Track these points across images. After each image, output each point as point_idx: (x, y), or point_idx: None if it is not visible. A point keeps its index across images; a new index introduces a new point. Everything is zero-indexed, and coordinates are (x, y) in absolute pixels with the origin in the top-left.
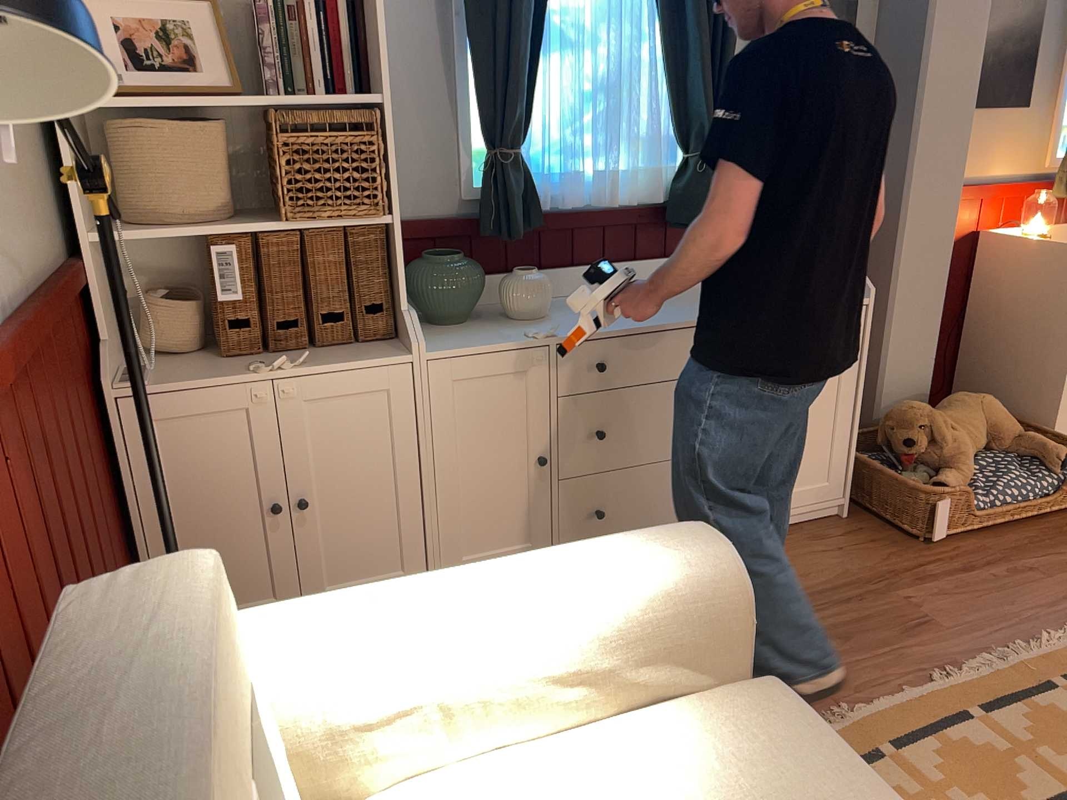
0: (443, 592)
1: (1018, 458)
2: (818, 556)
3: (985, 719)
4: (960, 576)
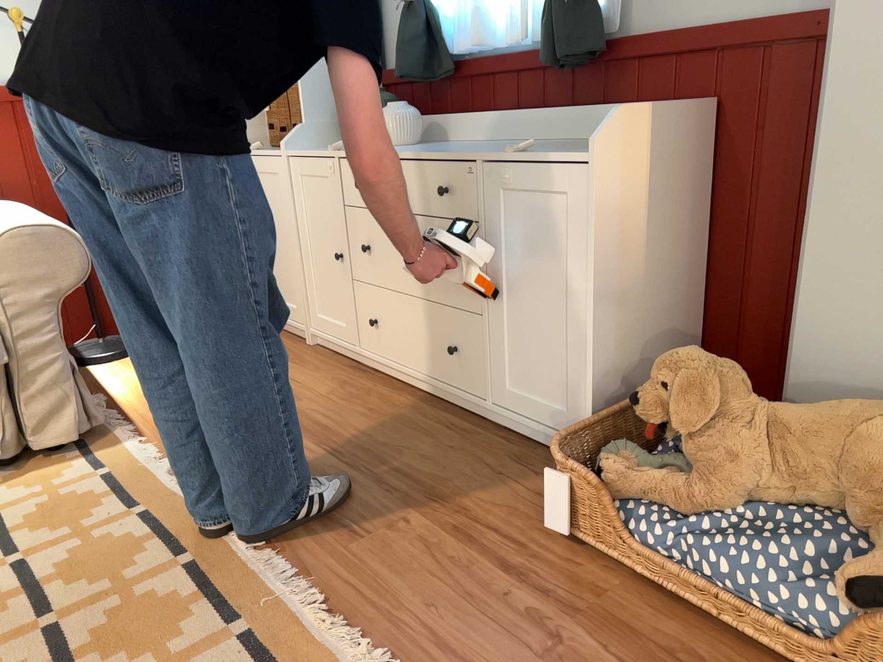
0: (7, 211)
1: (852, 551)
2: (471, 462)
3: (173, 564)
4: (487, 563)
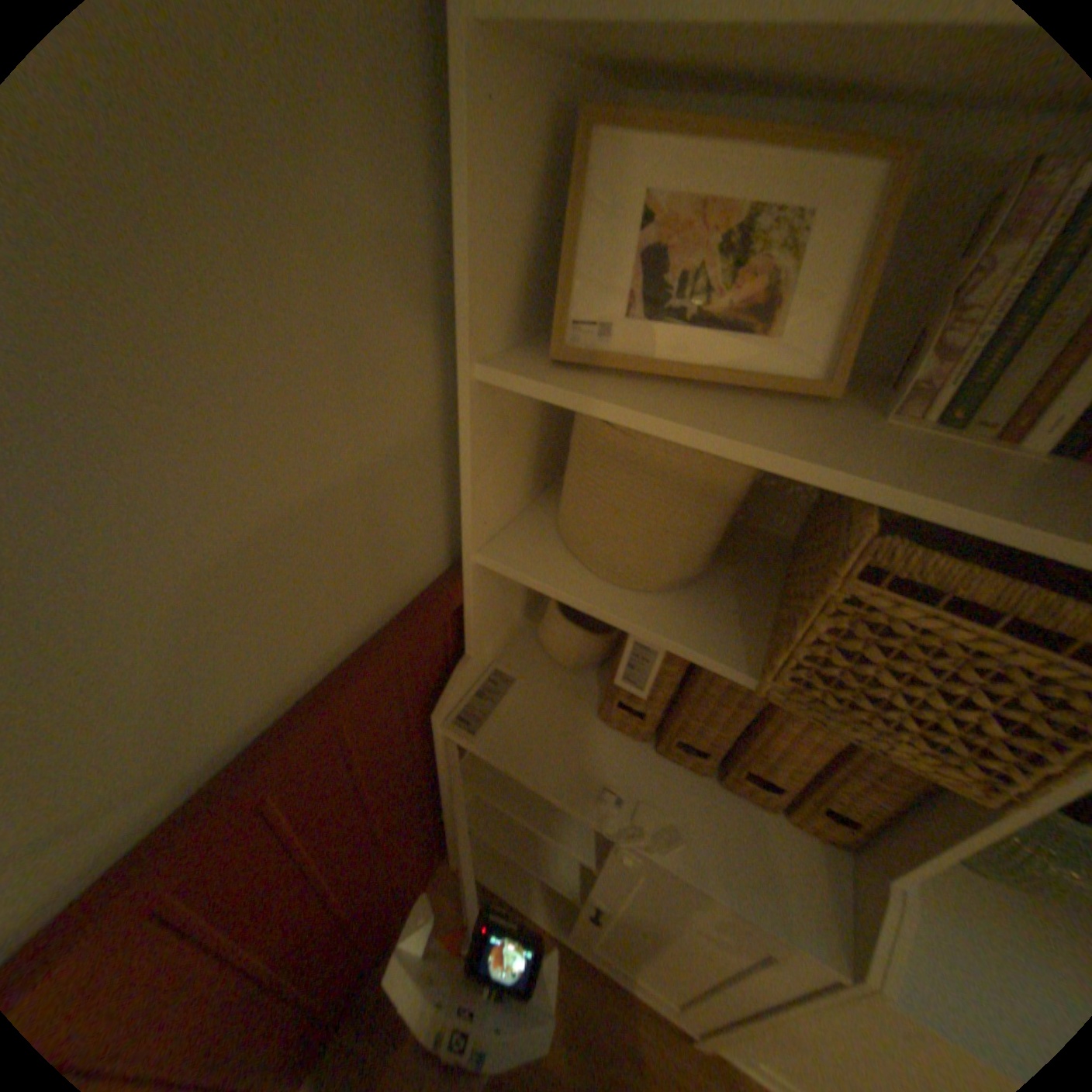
0: None
1: None
2: None
3: None
4: None
